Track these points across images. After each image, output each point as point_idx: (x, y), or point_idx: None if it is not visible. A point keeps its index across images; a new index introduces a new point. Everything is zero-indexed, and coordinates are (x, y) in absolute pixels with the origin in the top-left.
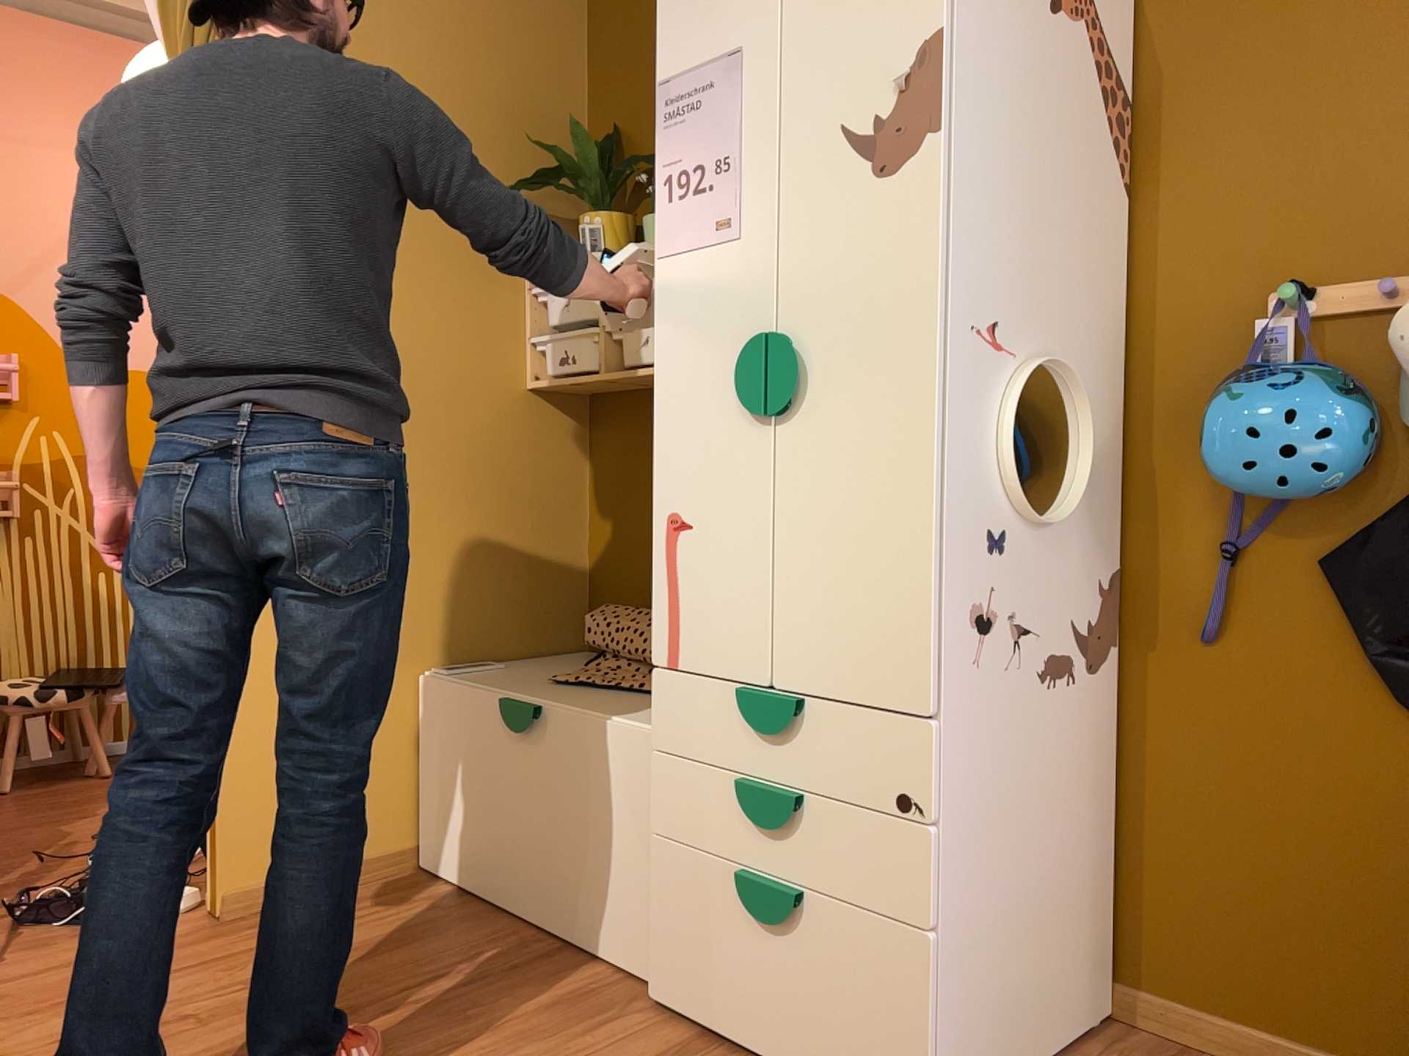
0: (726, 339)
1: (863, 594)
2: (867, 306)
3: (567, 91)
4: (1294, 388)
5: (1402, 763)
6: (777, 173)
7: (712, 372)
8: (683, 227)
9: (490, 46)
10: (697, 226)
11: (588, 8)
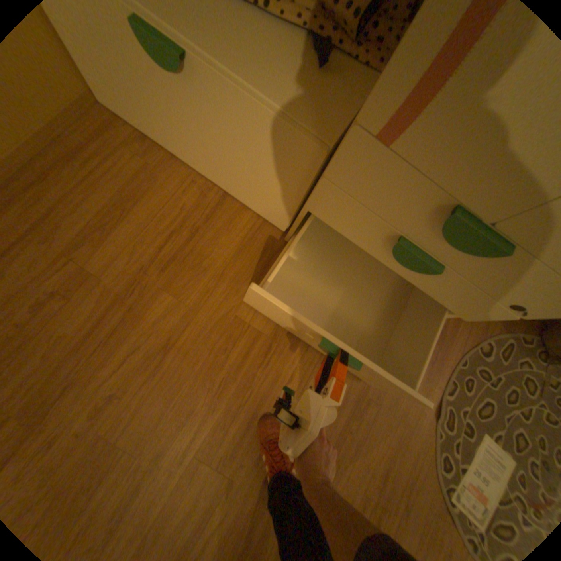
0: None
1: None
2: None
3: None
4: None
5: None
6: None
7: None
8: None
9: None
10: None
11: None
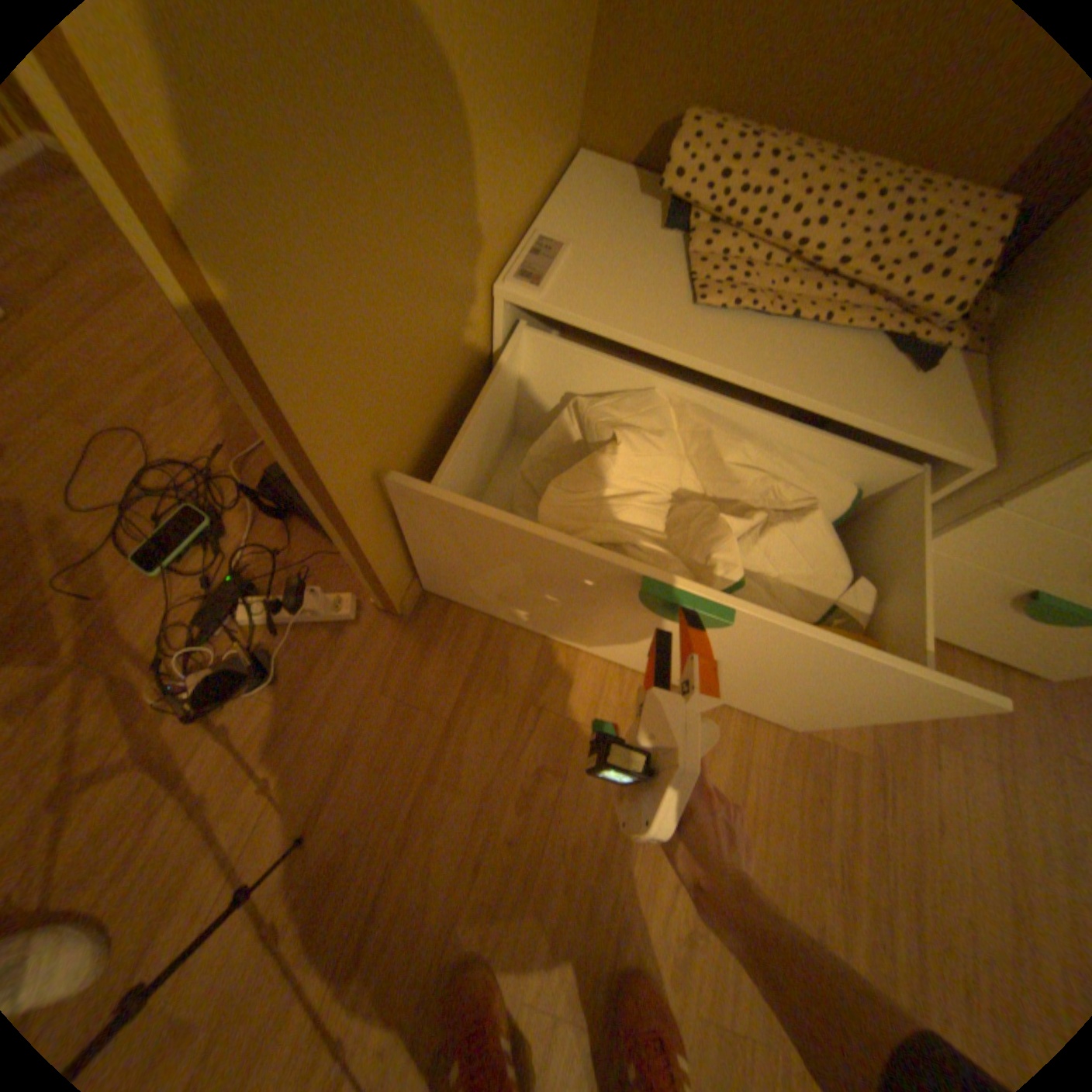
0: None
1: None
2: None
3: None
4: None
5: None
6: None
7: None
8: None
9: None
10: None
11: None
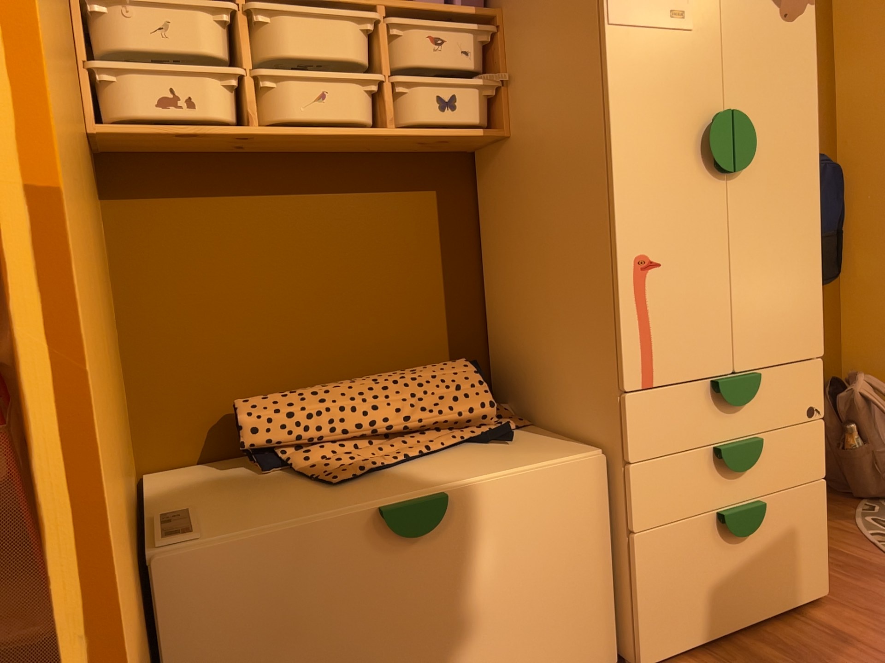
0: (683, 111)
1: (787, 291)
2: (780, 104)
3: None
4: None
5: None
6: None
7: (672, 136)
8: (638, 5)
9: None
10: (651, 8)
11: None
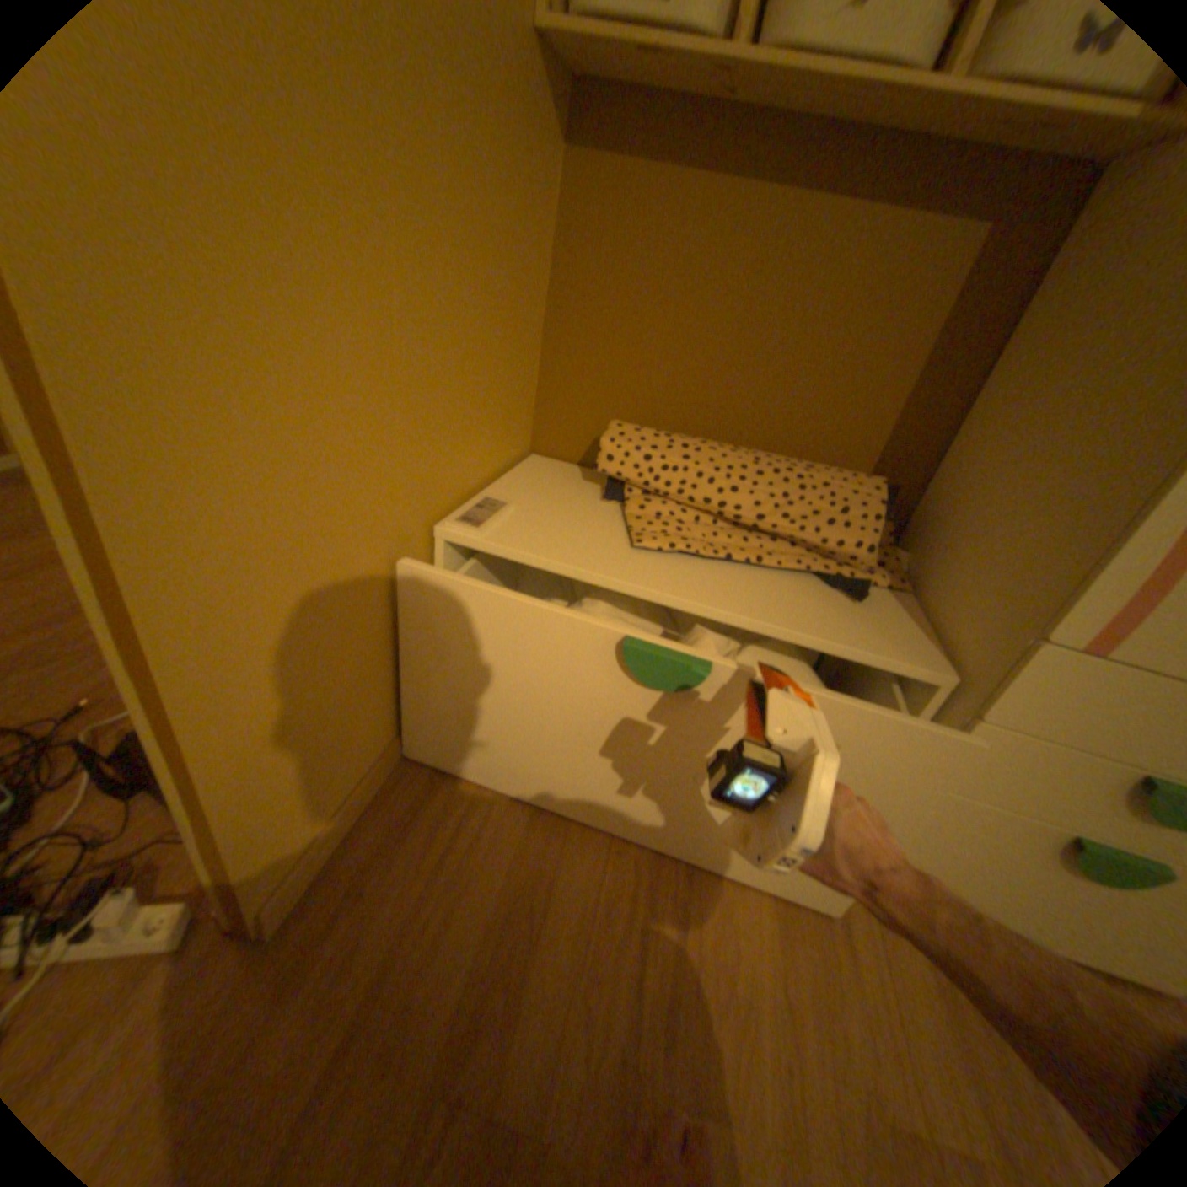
0: None
1: None
2: None
3: None
4: None
5: None
6: None
7: None
8: None
9: None
10: None
11: None
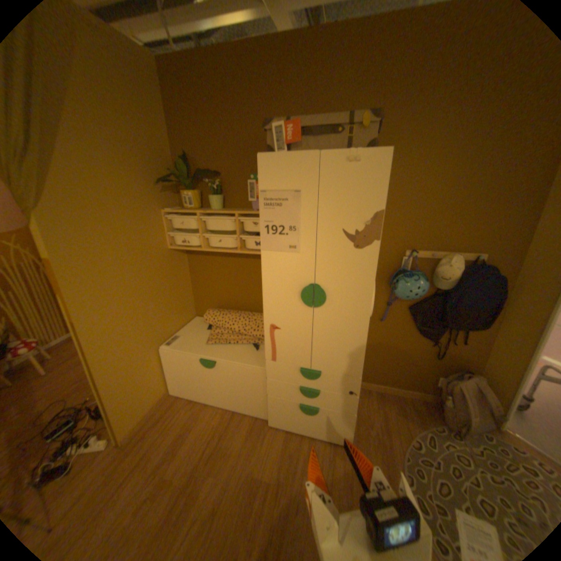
0: (293, 282)
1: (342, 351)
2: (348, 283)
3: (160, 134)
4: (419, 281)
5: (417, 343)
6: (315, 237)
7: (287, 290)
8: (274, 244)
9: (130, 118)
10: (280, 245)
11: (160, 95)
